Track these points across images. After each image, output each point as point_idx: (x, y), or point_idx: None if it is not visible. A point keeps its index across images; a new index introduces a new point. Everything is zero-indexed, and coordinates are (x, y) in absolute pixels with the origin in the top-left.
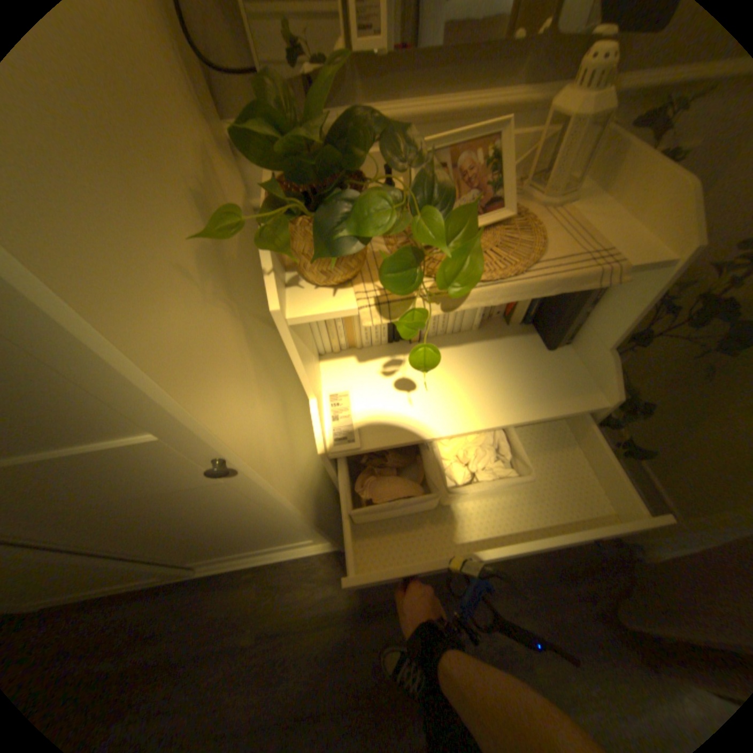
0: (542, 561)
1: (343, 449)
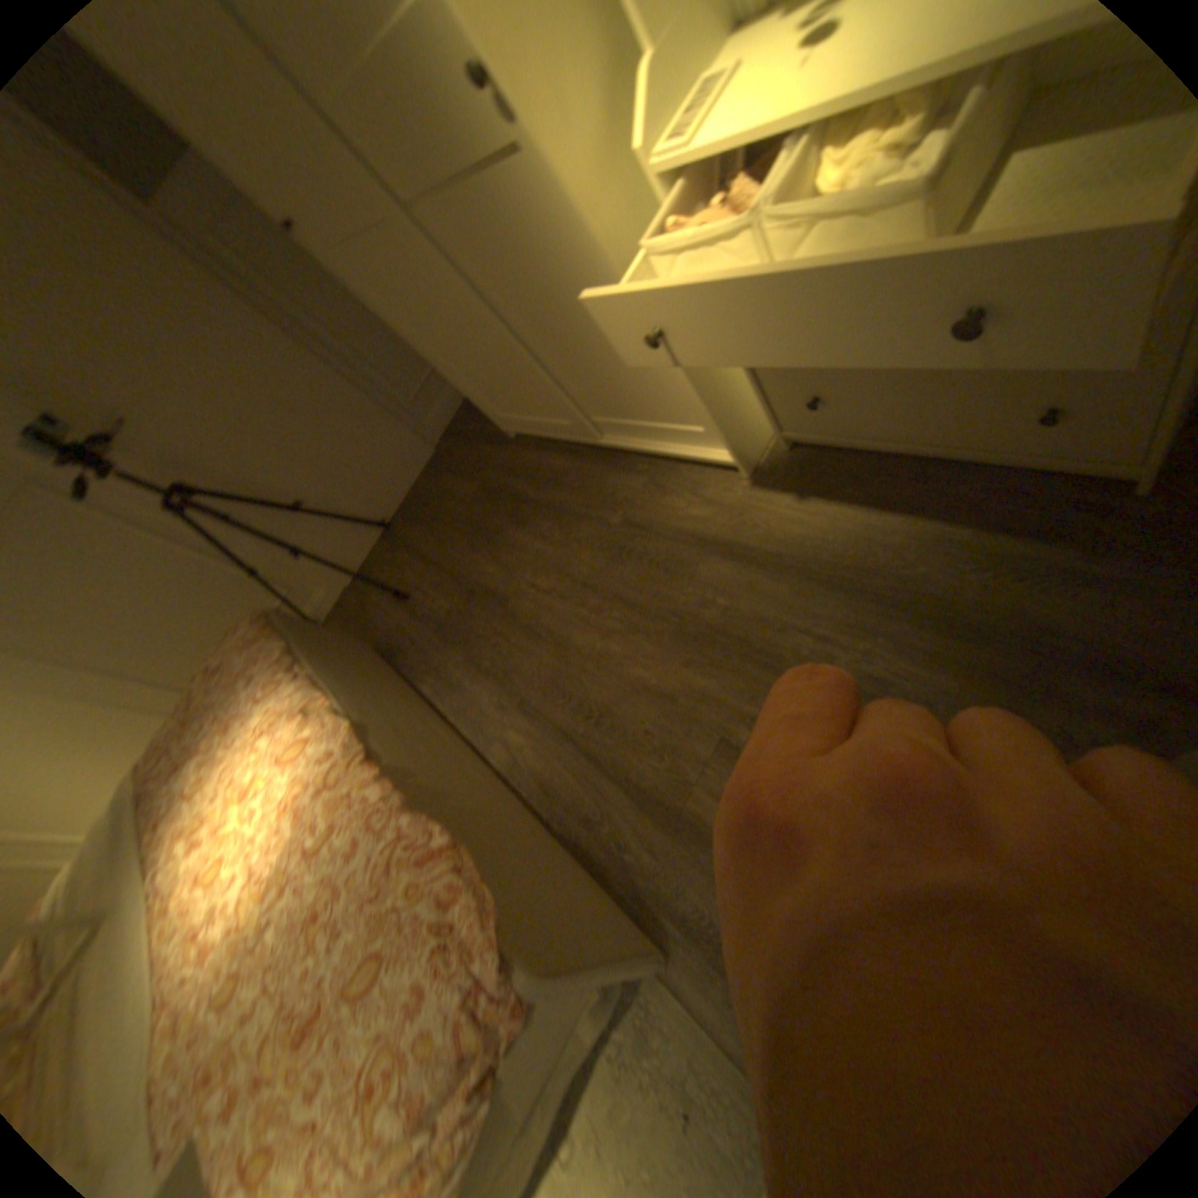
0: (1087, 622)
1: (673, 148)
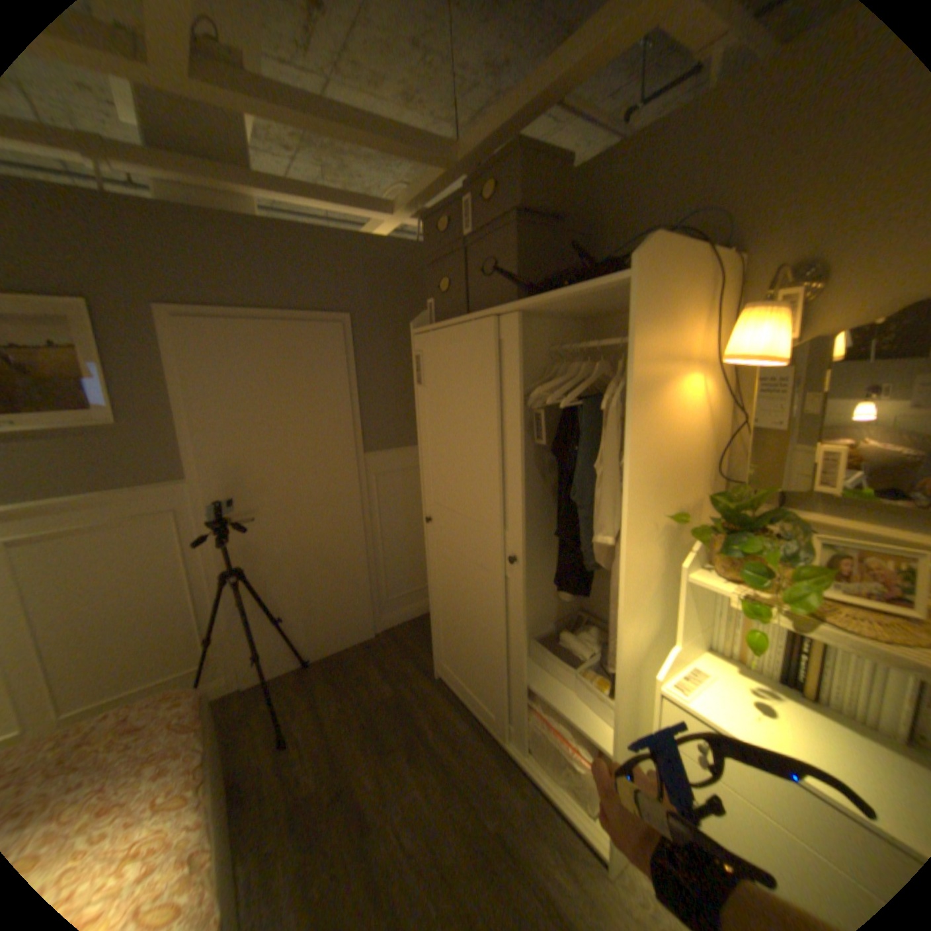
0: None
1: (677, 695)
